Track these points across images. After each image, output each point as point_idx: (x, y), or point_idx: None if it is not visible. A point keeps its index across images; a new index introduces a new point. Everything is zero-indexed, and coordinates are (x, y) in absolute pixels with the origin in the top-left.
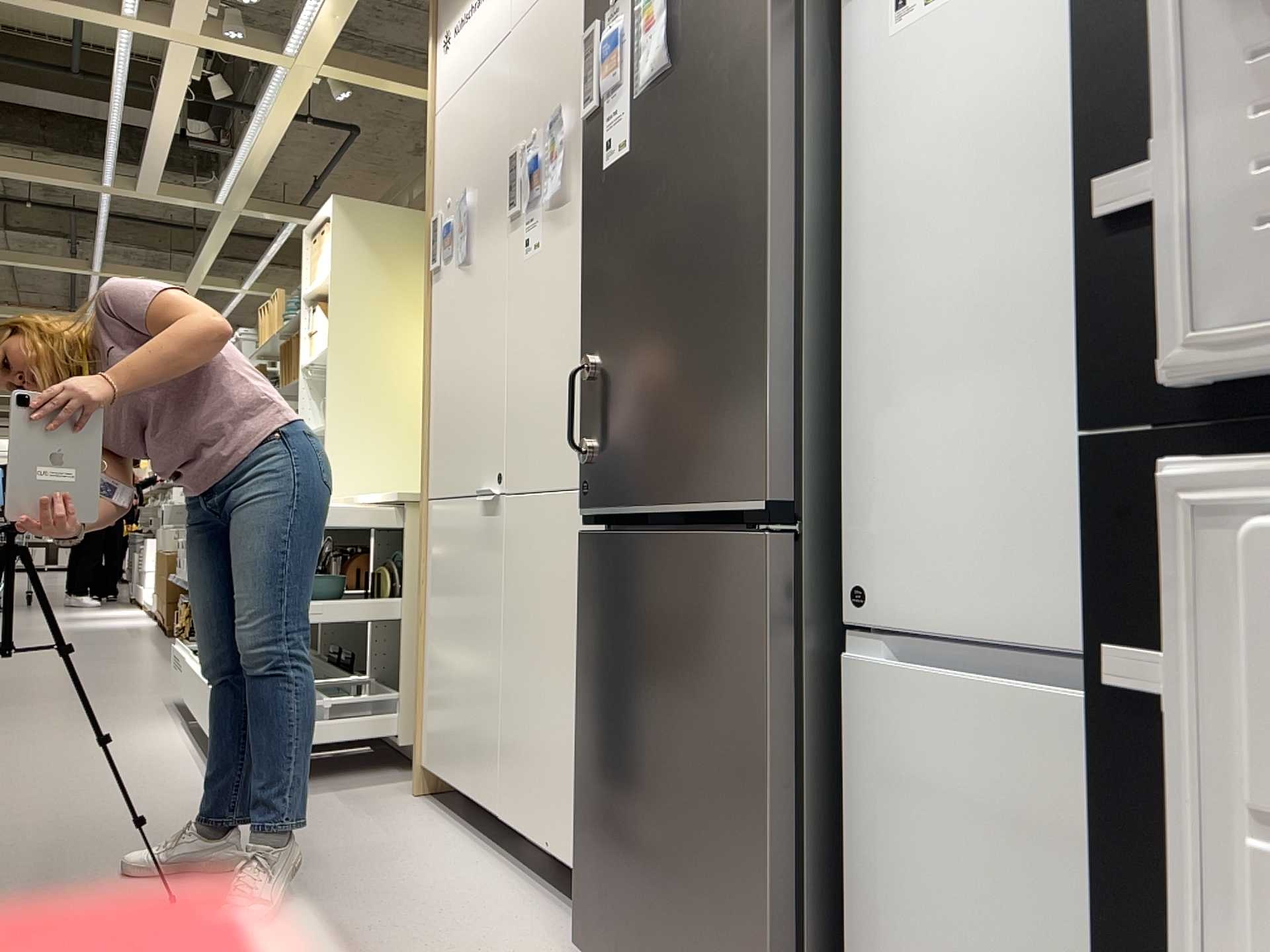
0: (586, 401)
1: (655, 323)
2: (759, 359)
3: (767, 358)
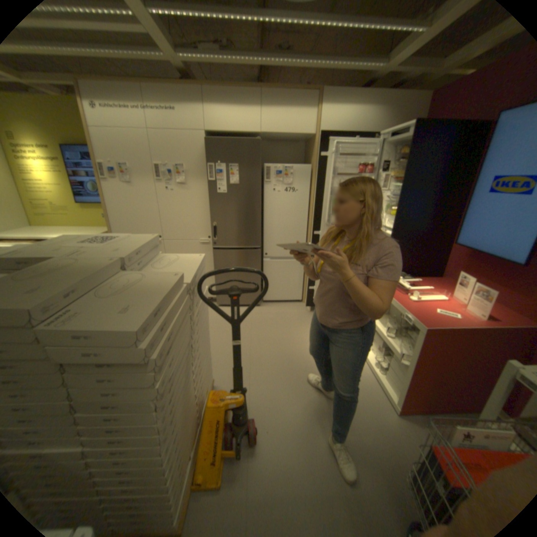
0: (214, 230)
1: (235, 221)
2: (258, 230)
3: (259, 230)
